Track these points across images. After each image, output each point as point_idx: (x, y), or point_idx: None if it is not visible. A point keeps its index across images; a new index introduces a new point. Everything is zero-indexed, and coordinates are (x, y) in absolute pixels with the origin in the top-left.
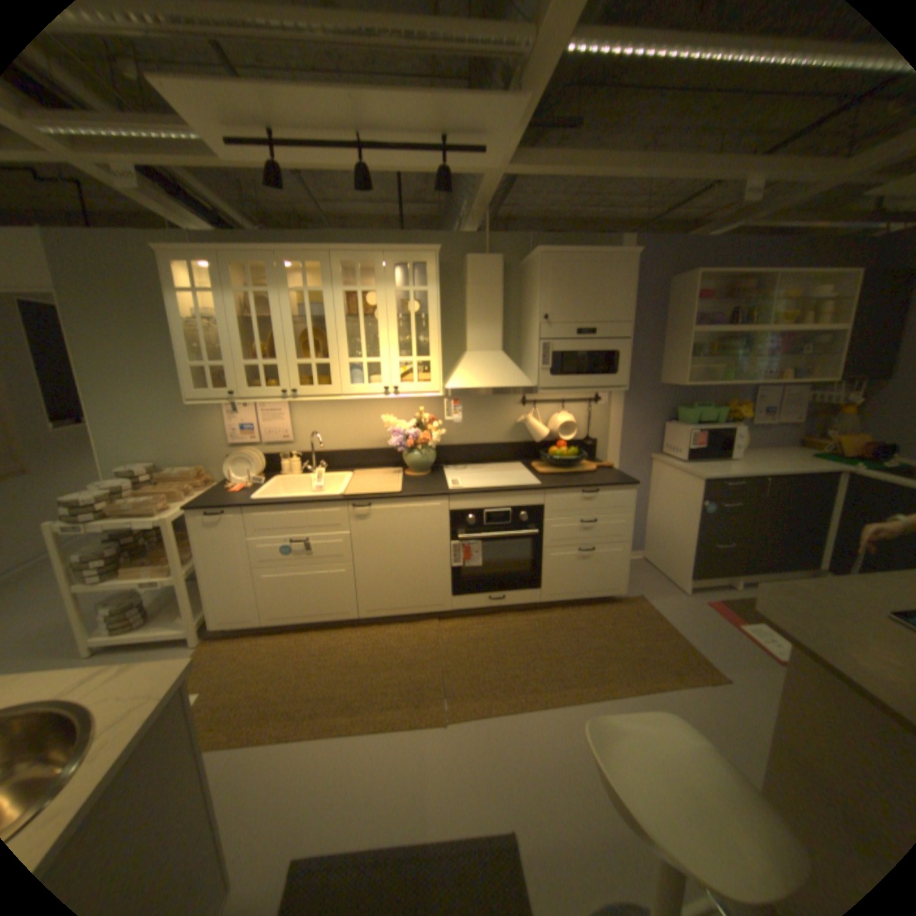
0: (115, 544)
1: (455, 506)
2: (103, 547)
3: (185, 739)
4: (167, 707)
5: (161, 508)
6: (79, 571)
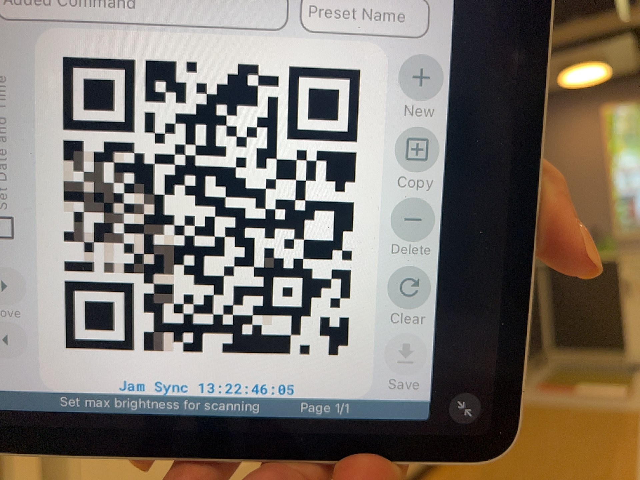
0: None
1: None
2: None
3: None
4: None
5: None
6: None
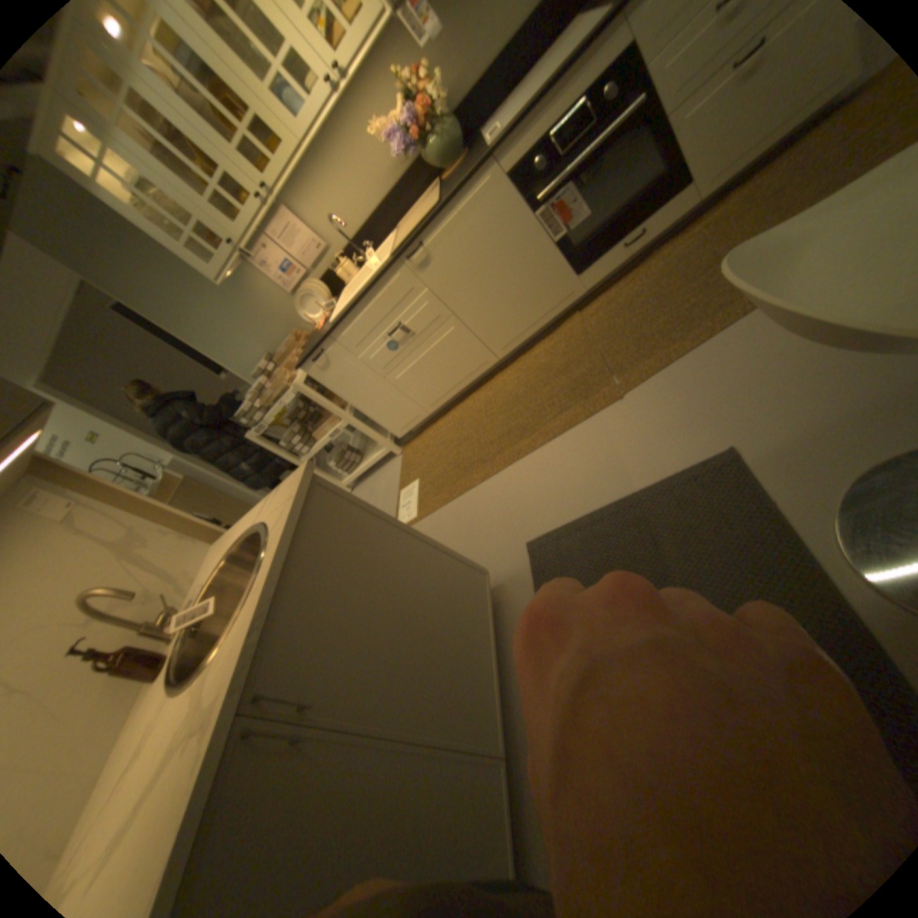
0: (297, 421)
1: (509, 160)
2: (293, 427)
3: (355, 510)
4: (312, 498)
5: (291, 378)
6: (293, 449)
